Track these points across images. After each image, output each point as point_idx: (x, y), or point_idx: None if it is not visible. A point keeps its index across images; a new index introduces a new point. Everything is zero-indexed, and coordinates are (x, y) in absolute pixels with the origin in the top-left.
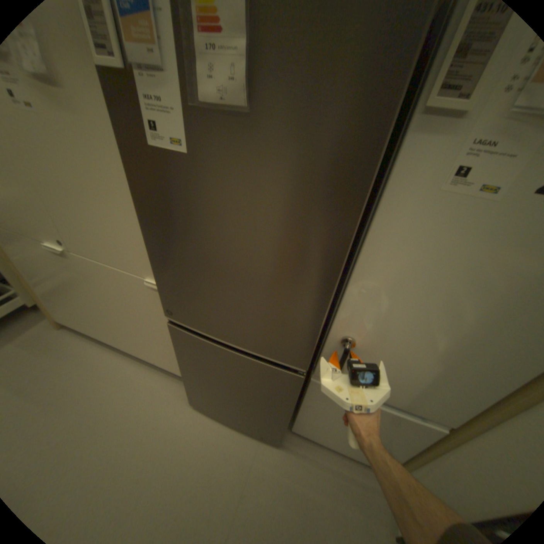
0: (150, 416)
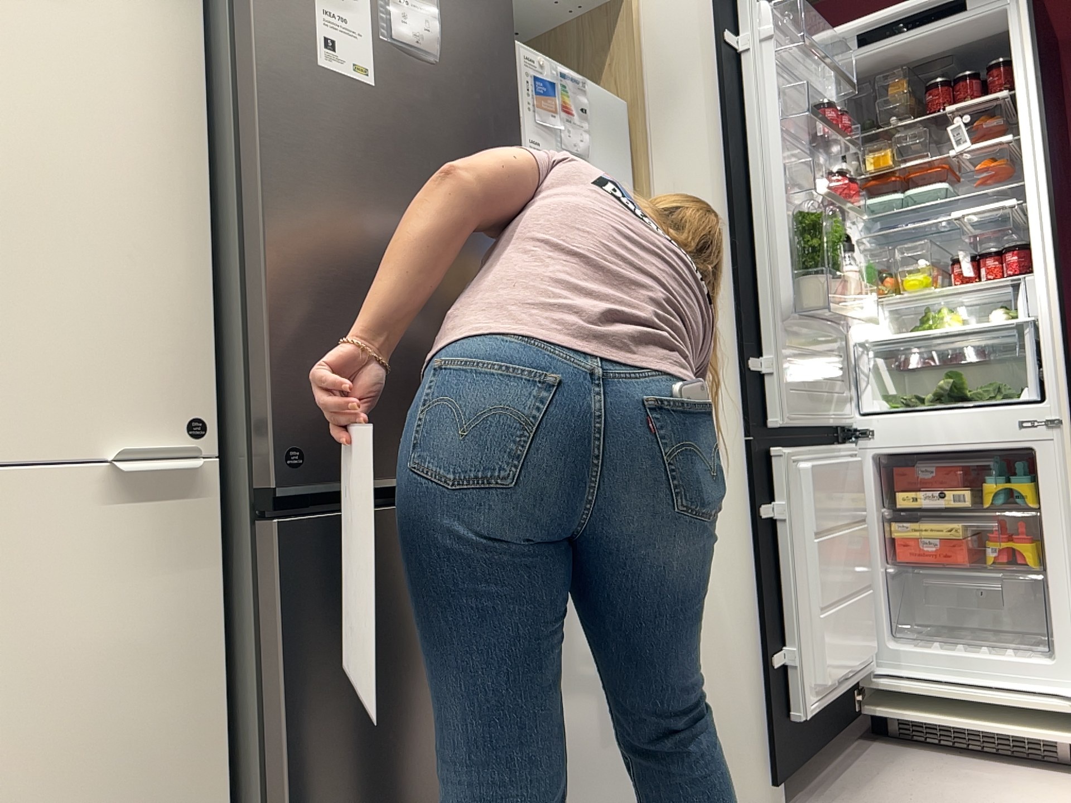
0: None
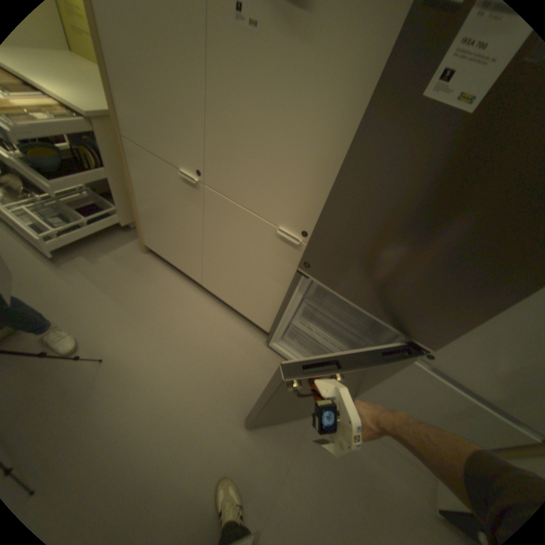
0: (226, 351)
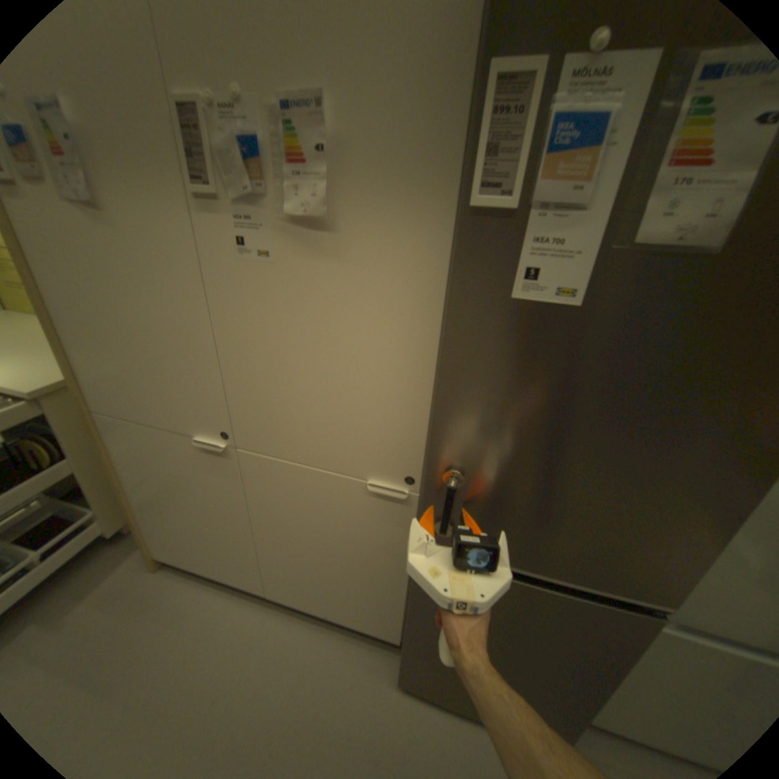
0: (336, 717)
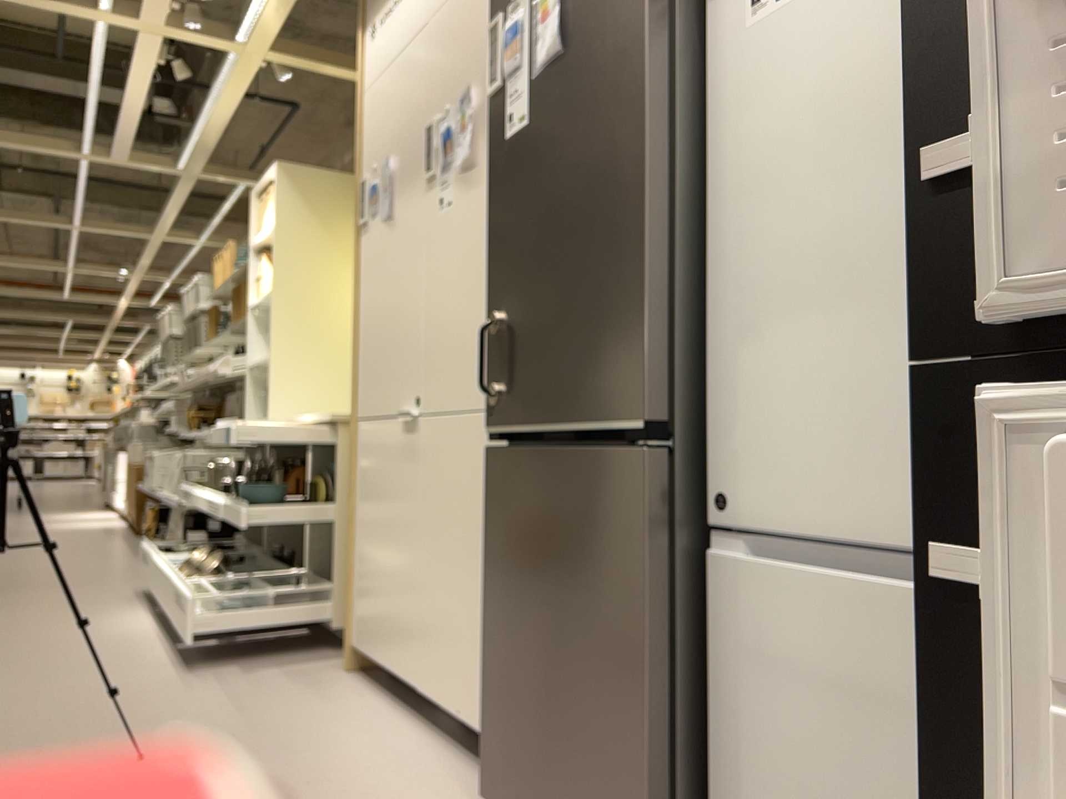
0: None
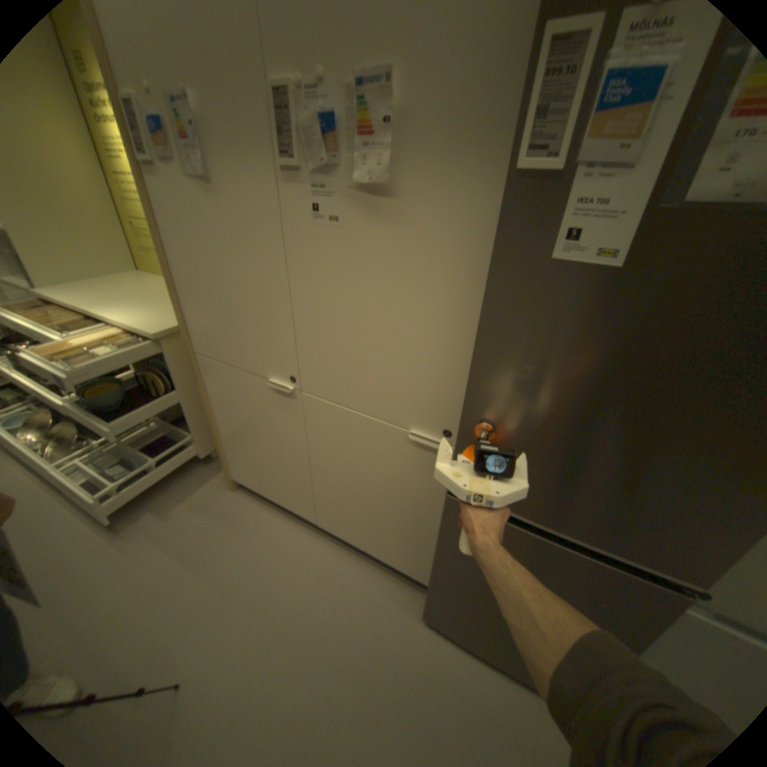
0: (367, 631)
